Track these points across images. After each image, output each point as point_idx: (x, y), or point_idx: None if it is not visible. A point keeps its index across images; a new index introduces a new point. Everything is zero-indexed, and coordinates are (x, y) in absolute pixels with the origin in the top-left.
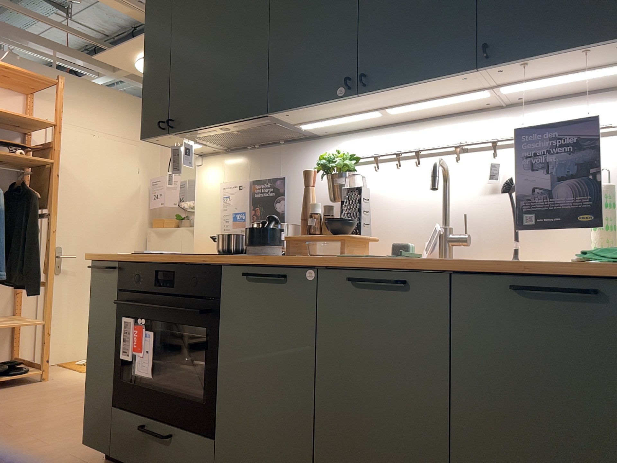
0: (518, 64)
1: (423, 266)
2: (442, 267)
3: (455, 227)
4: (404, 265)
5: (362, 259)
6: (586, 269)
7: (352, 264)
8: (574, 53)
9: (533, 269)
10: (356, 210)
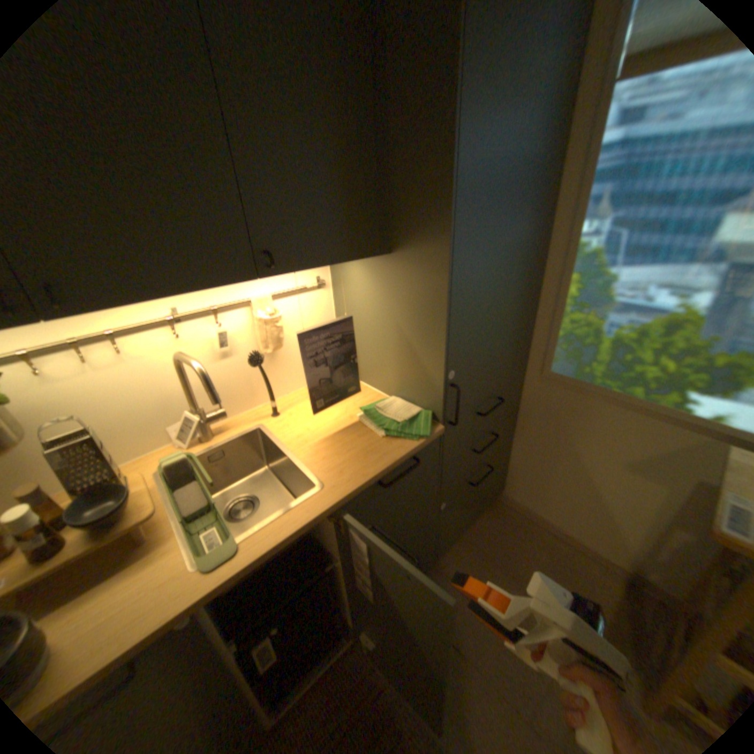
0: (293, 269)
1: (321, 517)
2: (336, 507)
3: (202, 405)
4: (304, 528)
5: (245, 552)
6: (413, 453)
7: (247, 570)
8: (335, 262)
9: (390, 468)
10: (96, 469)
